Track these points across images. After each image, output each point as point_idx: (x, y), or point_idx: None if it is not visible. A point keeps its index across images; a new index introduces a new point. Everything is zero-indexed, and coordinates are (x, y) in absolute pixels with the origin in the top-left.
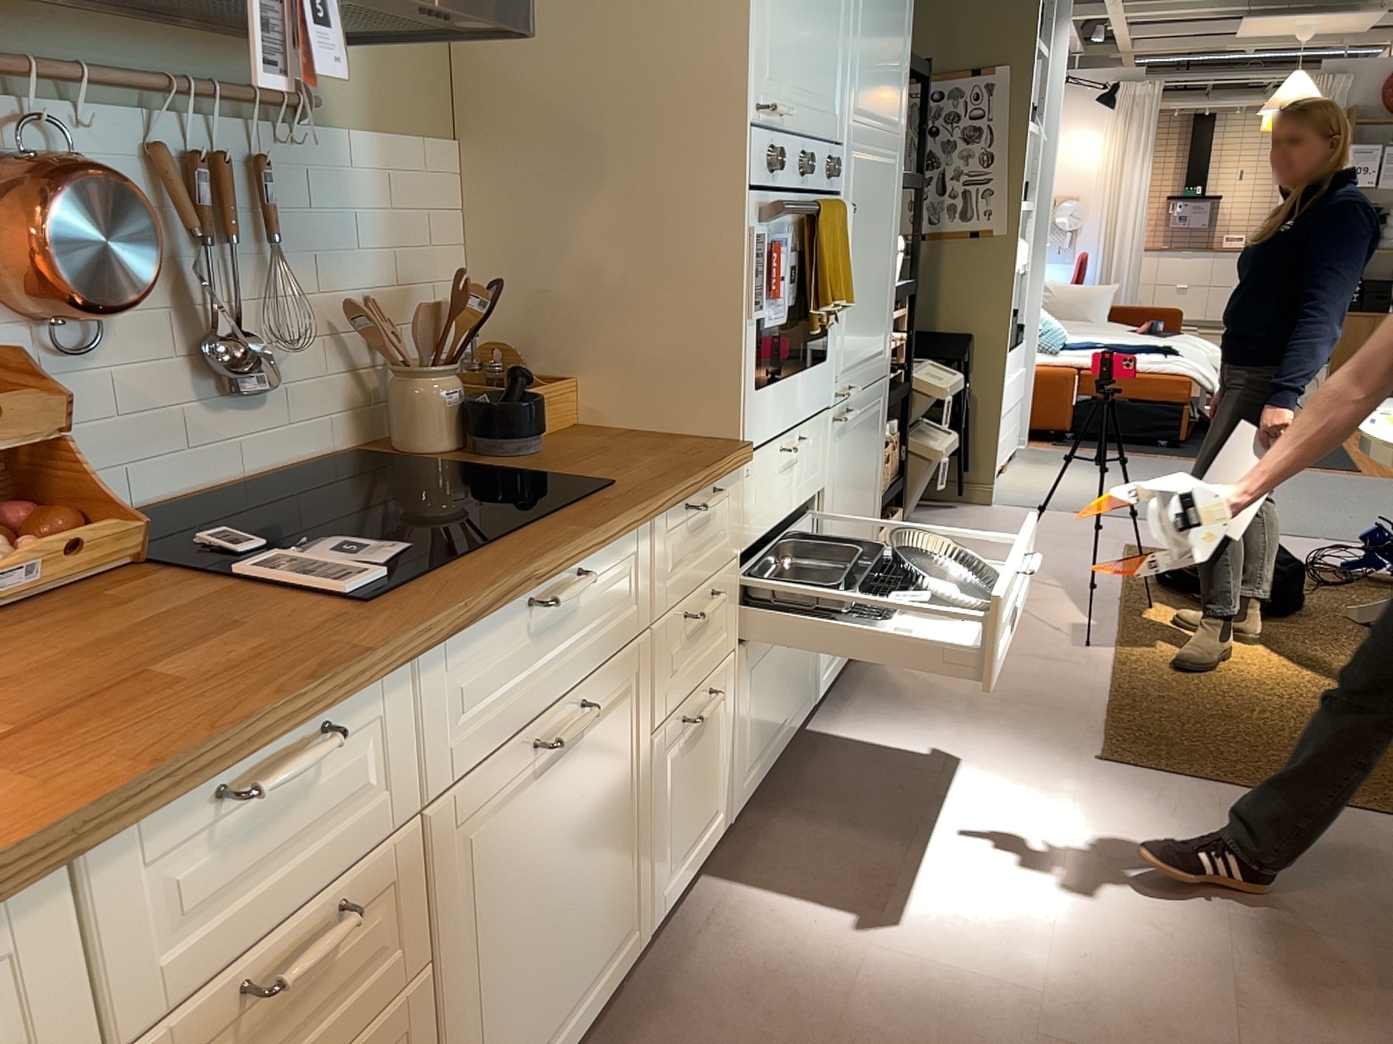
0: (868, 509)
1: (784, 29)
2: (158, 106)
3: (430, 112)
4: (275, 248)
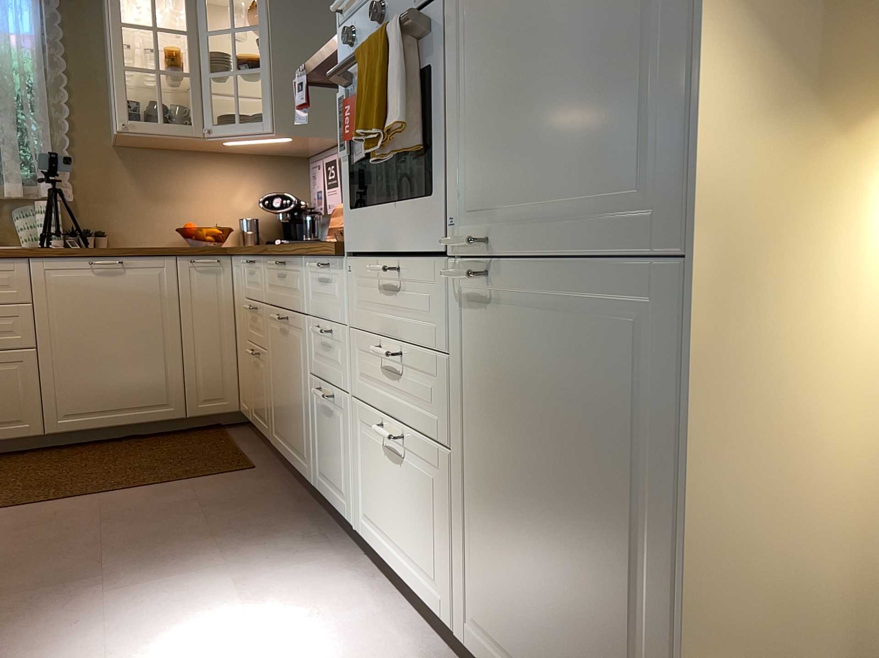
0: (602, 521)
1: None
2: None
3: None
4: None
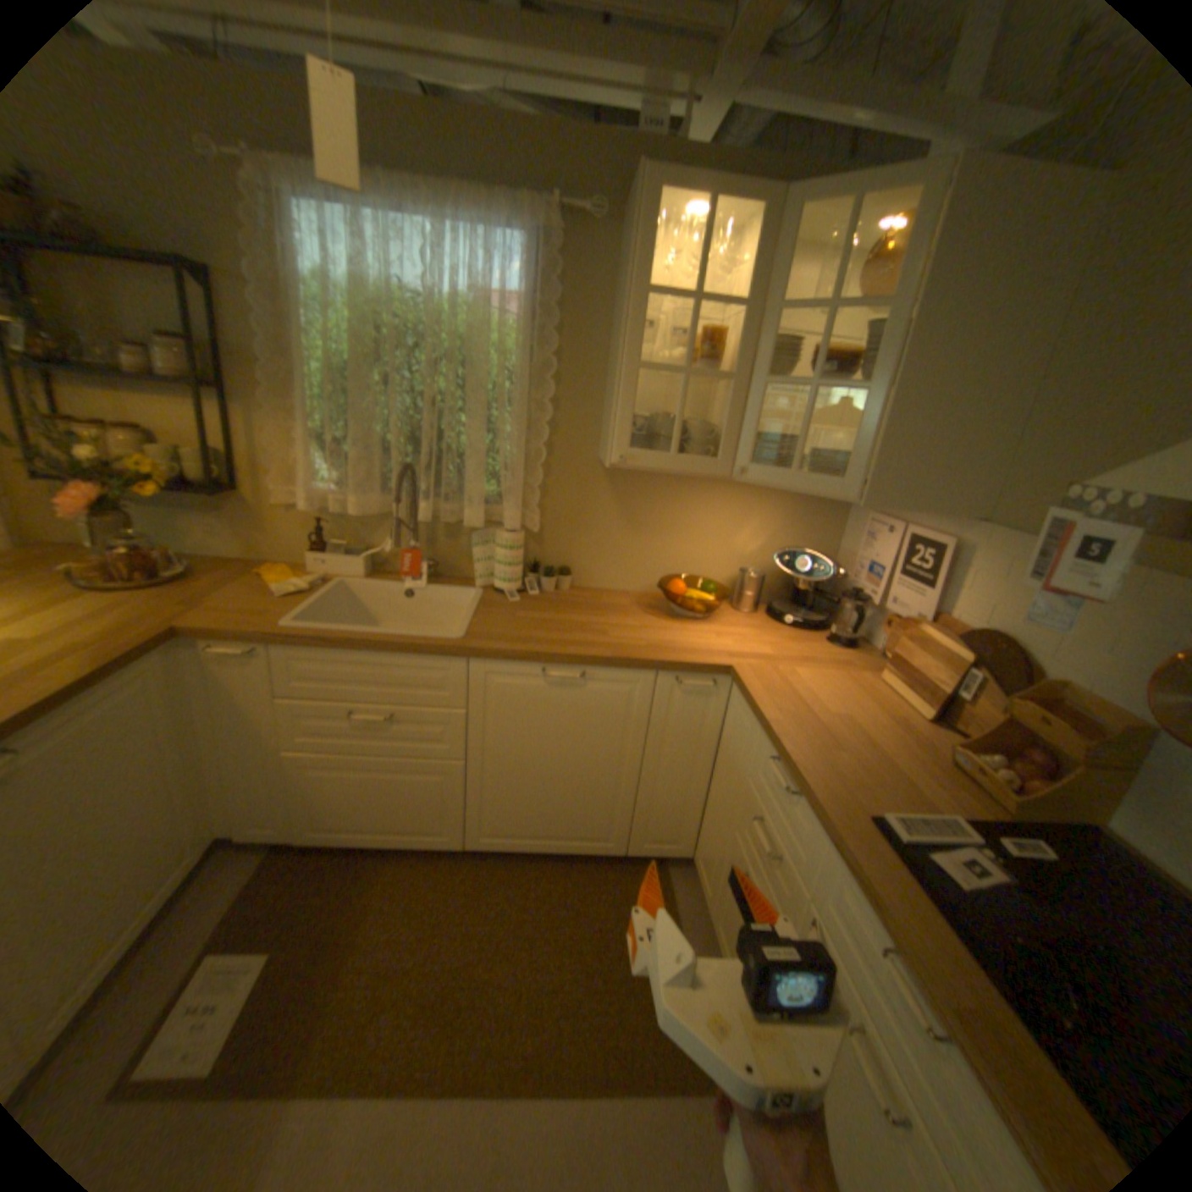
0: None
1: None
2: None
3: None
4: None
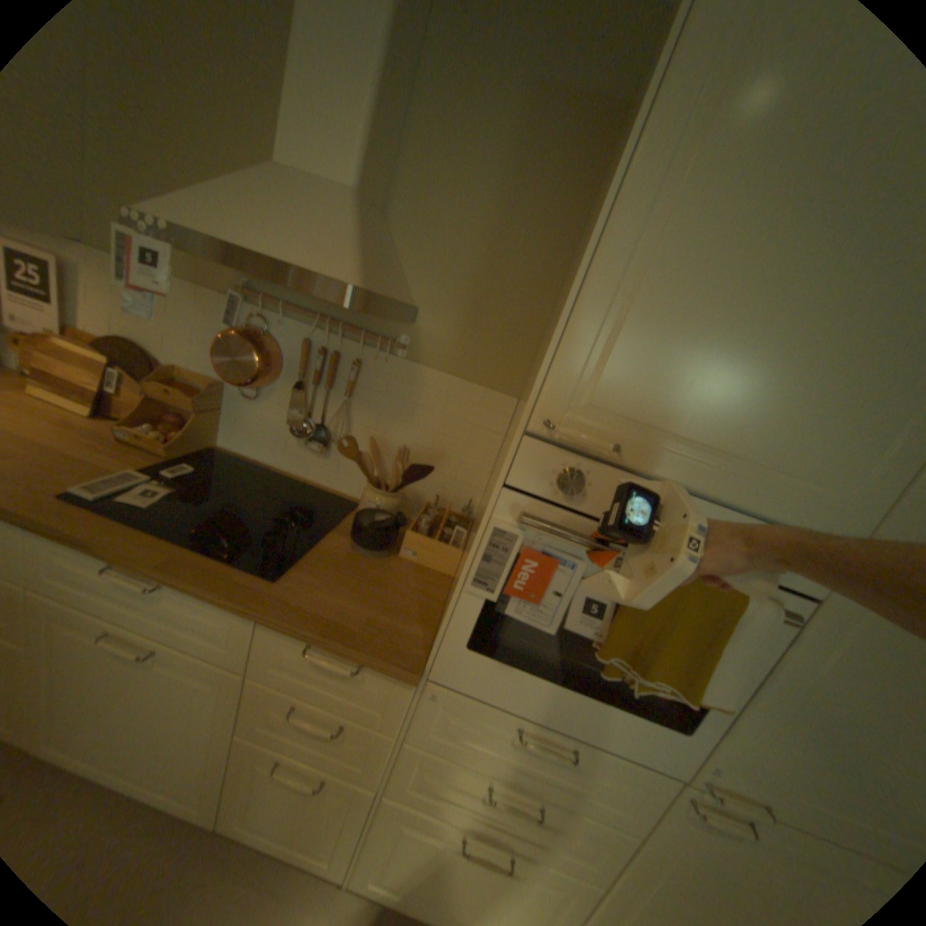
0: None
1: (657, 360)
2: (321, 327)
3: (501, 376)
4: (348, 399)
